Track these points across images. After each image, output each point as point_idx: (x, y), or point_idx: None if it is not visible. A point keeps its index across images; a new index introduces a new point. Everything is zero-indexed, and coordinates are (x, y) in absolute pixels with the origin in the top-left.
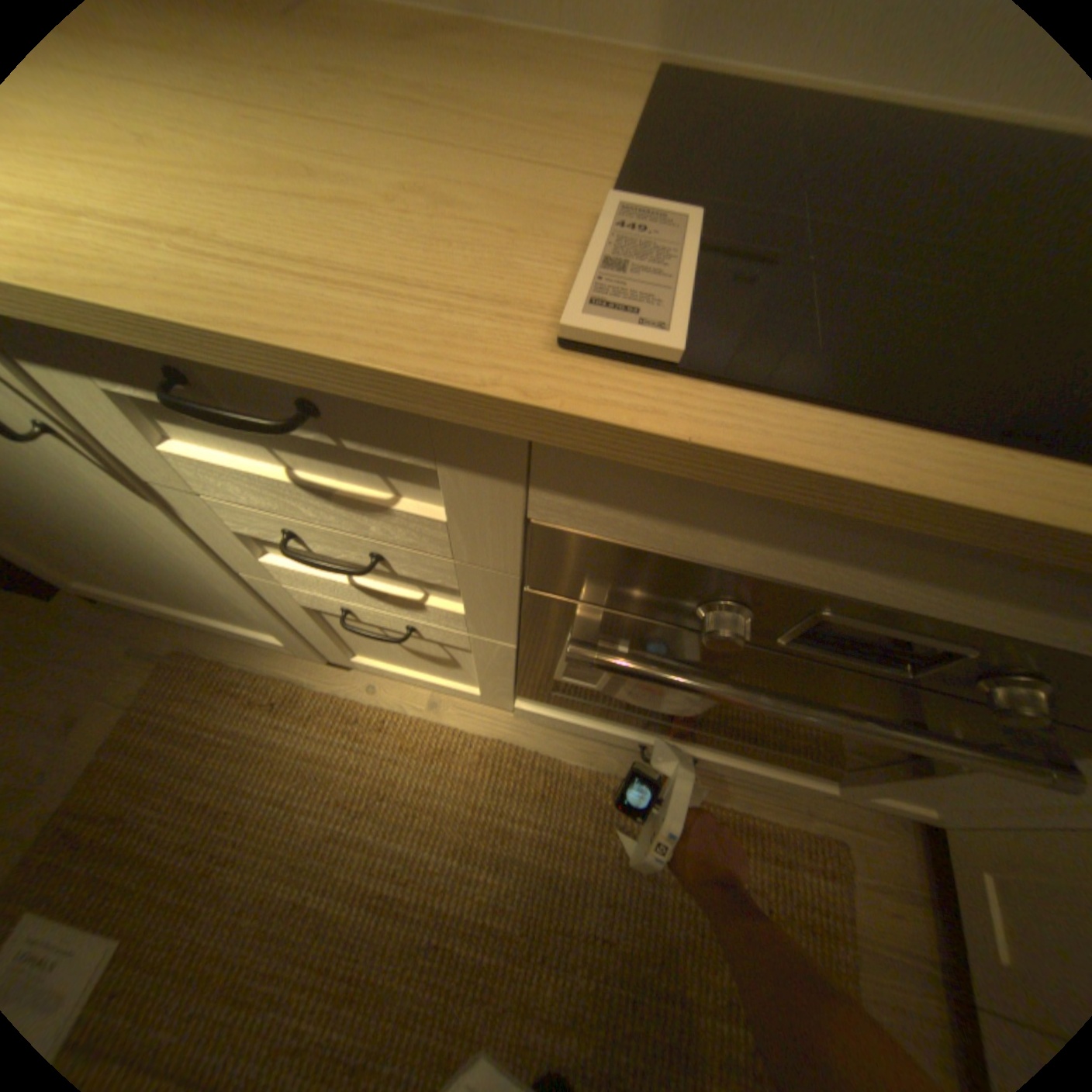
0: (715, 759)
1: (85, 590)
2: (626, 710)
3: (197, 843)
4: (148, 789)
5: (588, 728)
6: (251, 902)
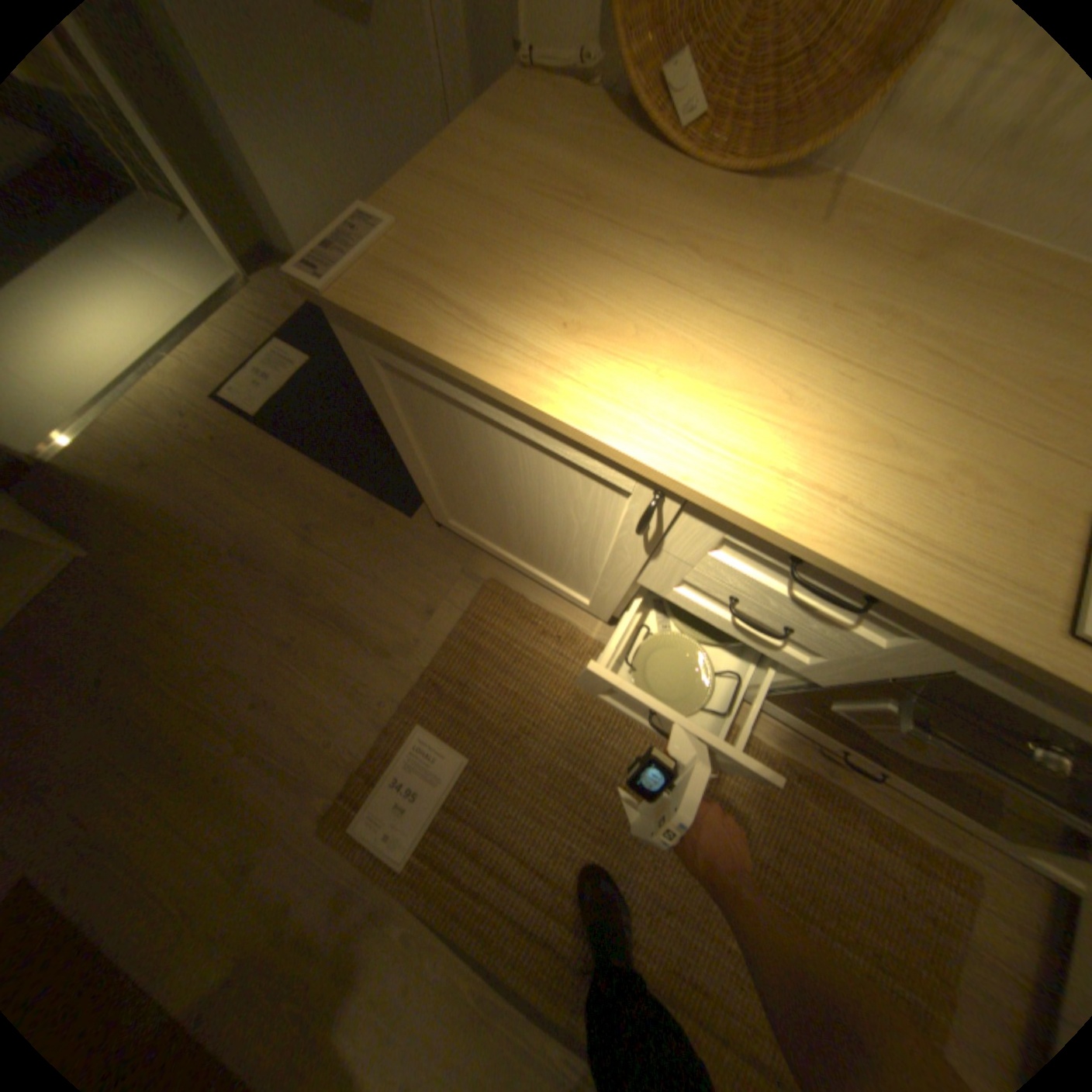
0: (899, 785)
1: (433, 516)
2: (857, 738)
3: (512, 717)
4: (481, 672)
5: (798, 729)
6: (544, 765)
